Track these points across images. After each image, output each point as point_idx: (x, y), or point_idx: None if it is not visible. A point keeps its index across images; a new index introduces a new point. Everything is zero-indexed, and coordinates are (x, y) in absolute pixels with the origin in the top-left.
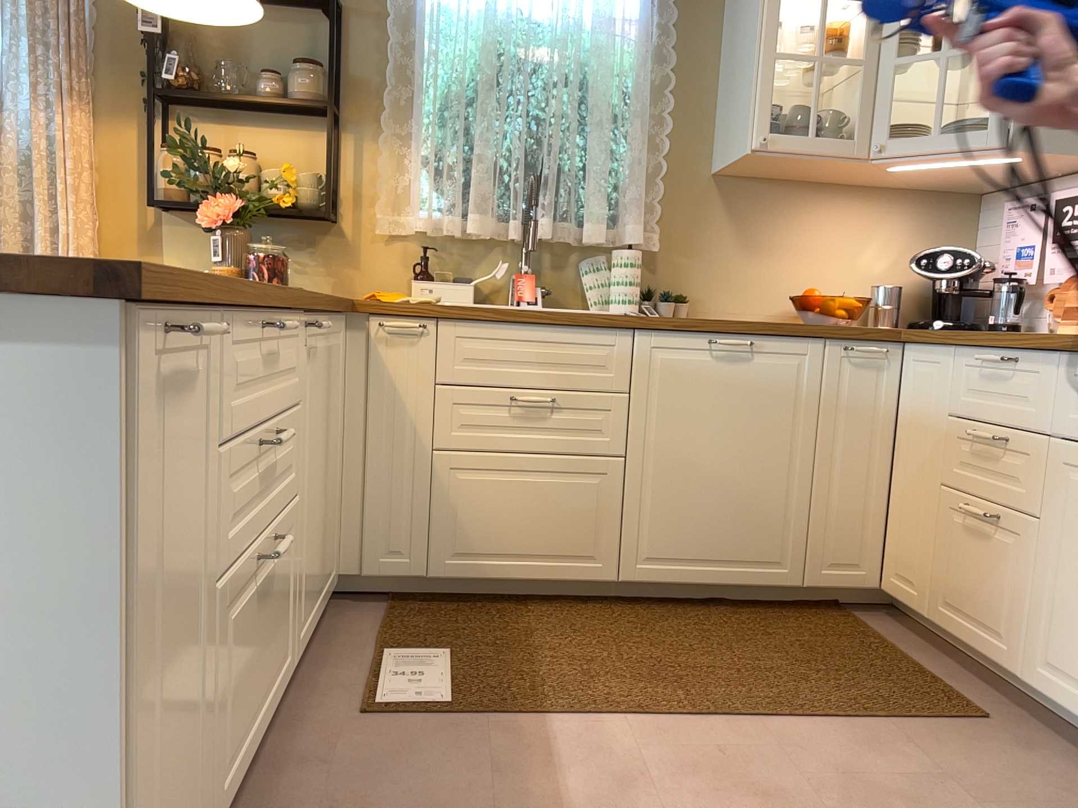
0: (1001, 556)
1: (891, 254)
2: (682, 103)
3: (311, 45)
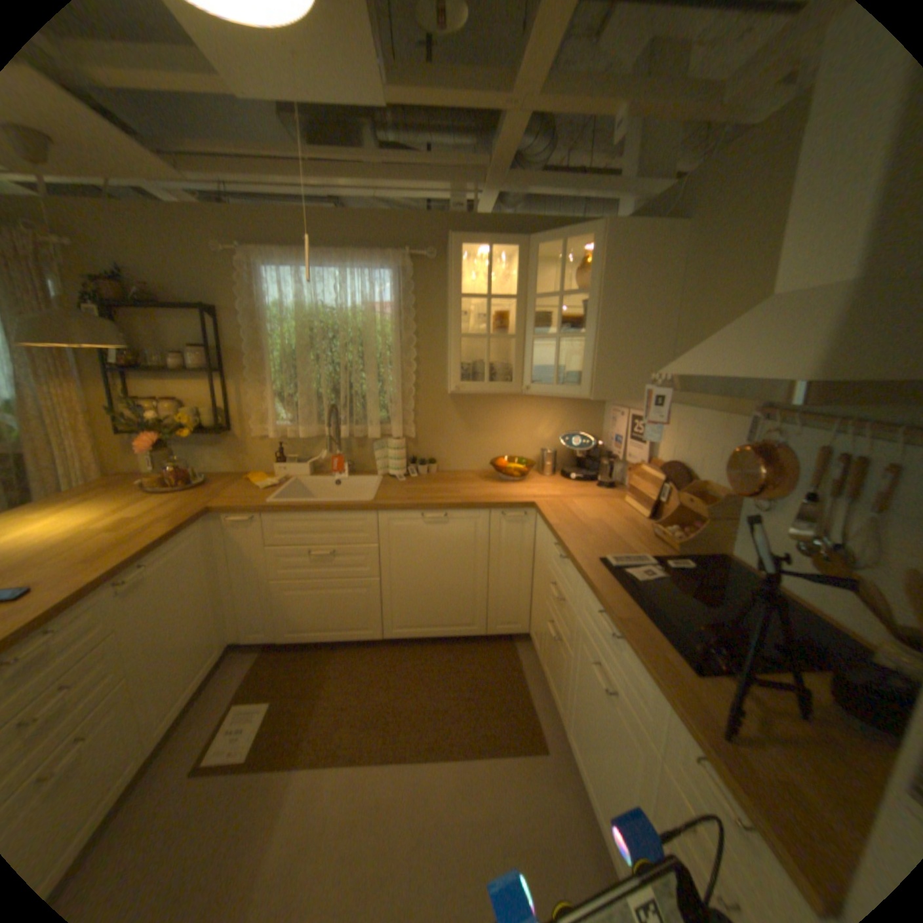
0: (562, 662)
1: (554, 429)
2: (425, 351)
3: (199, 331)
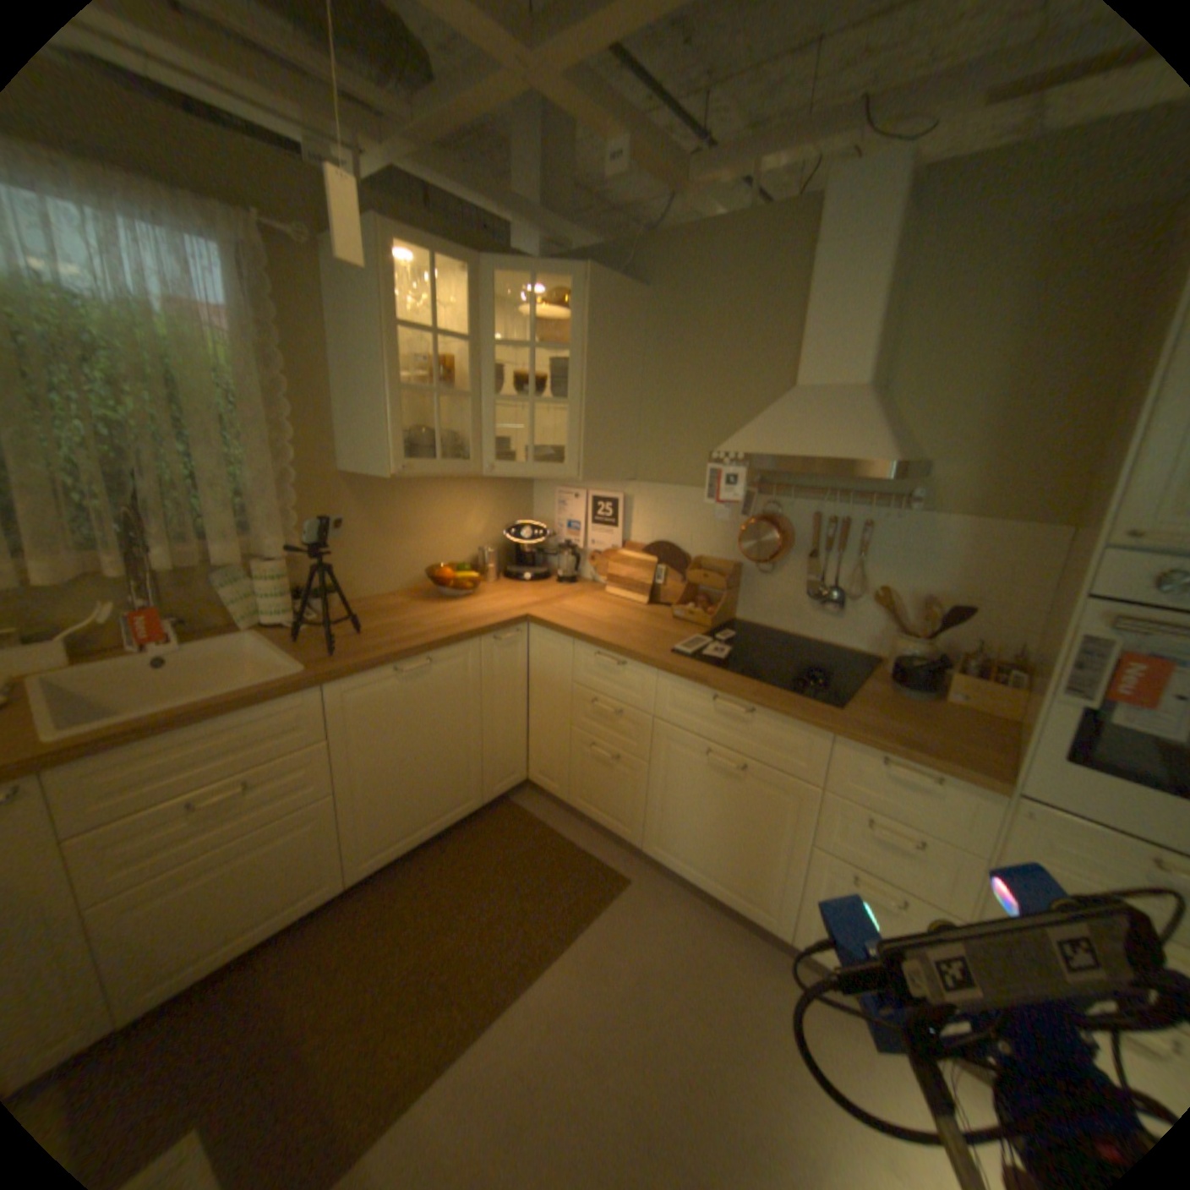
0: (621, 778)
1: (483, 520)
2: (294, 405)
3: None
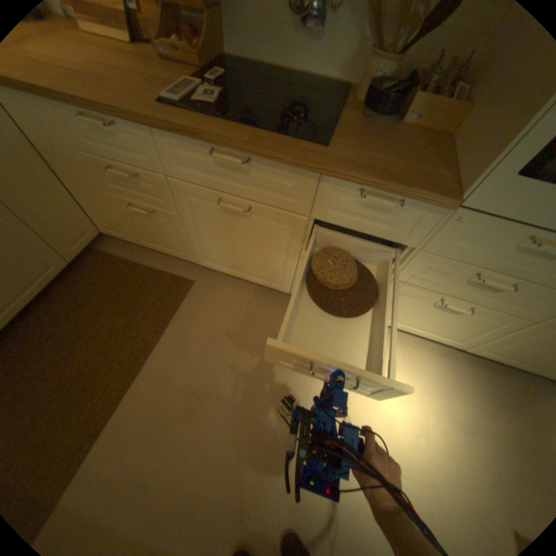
0: (163, 225)
1: None
2: None
3: None
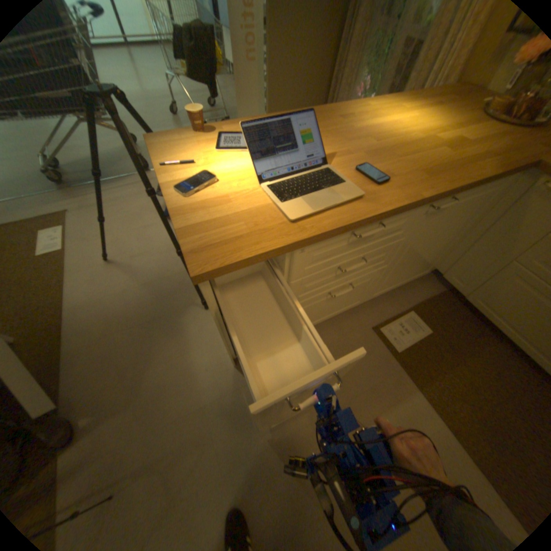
0: None
1: None
2: None
3: None
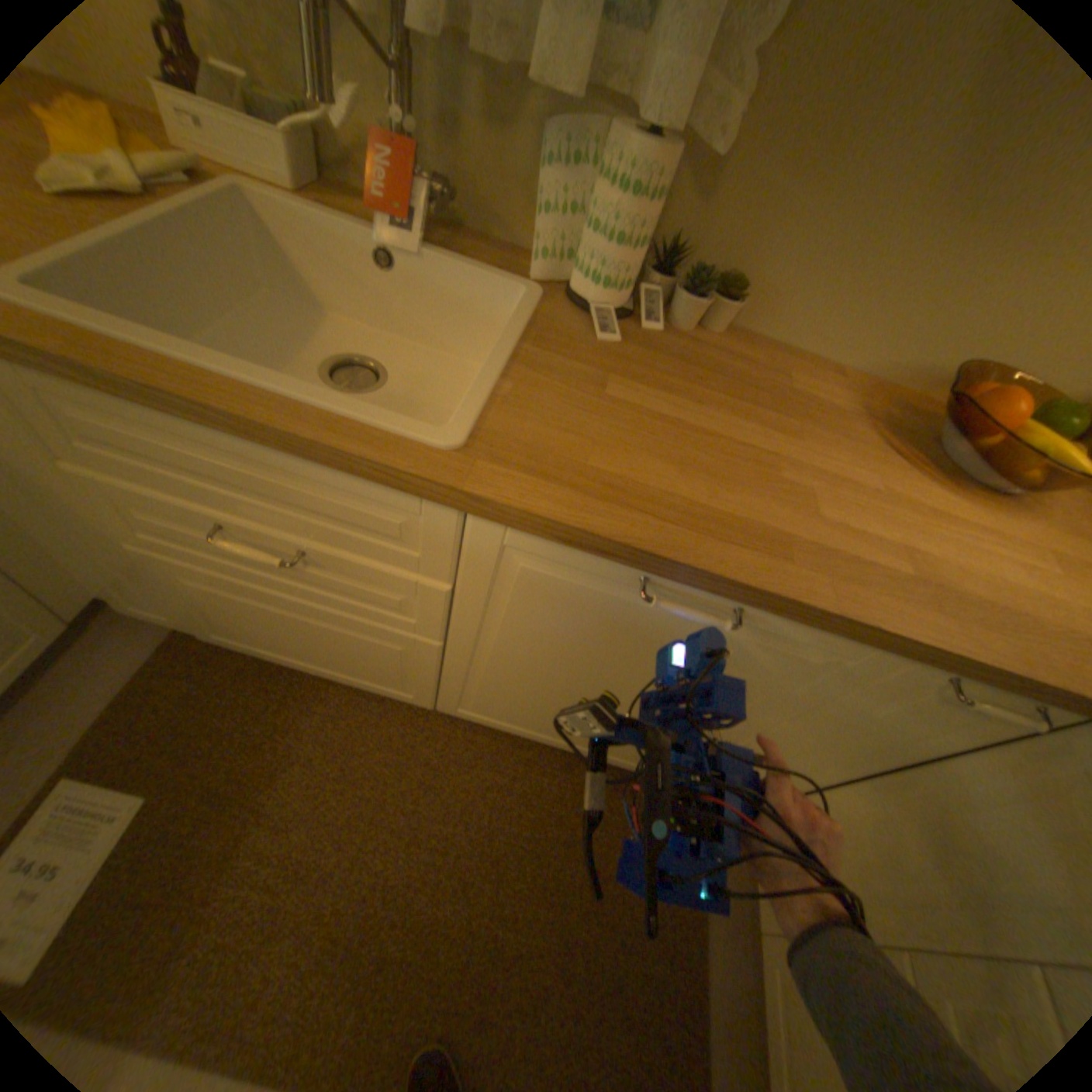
0: None
1: None
2: None
3: None
